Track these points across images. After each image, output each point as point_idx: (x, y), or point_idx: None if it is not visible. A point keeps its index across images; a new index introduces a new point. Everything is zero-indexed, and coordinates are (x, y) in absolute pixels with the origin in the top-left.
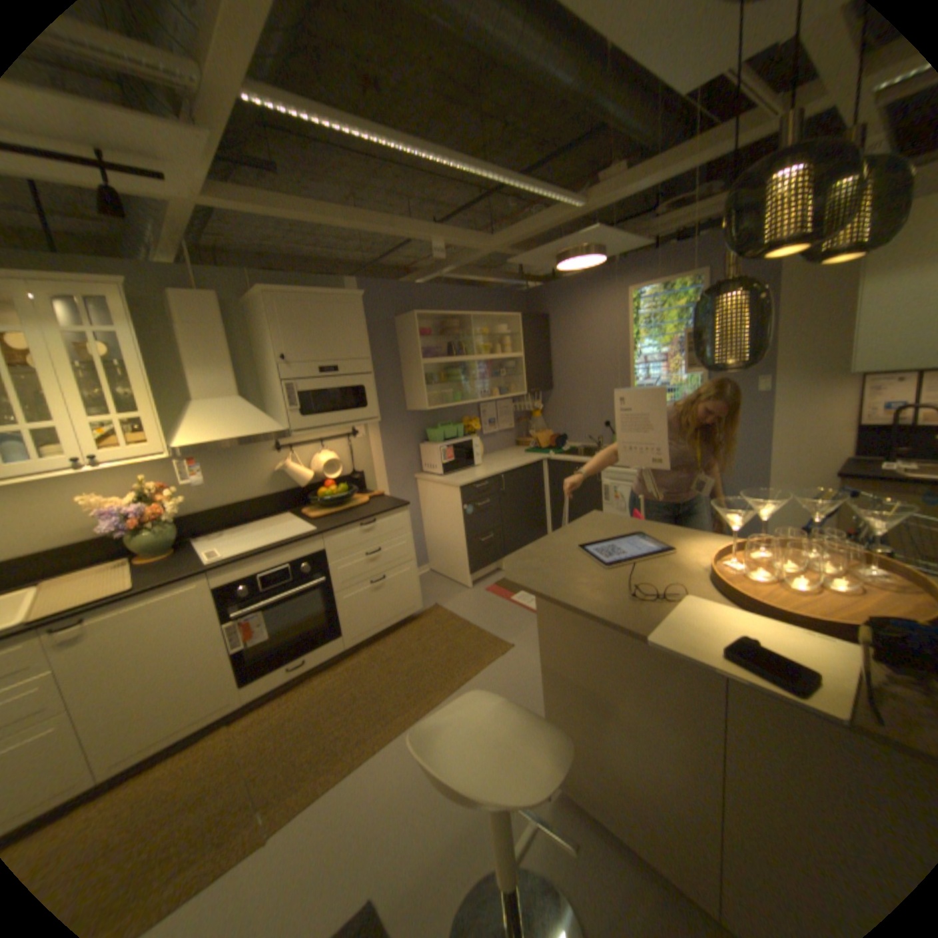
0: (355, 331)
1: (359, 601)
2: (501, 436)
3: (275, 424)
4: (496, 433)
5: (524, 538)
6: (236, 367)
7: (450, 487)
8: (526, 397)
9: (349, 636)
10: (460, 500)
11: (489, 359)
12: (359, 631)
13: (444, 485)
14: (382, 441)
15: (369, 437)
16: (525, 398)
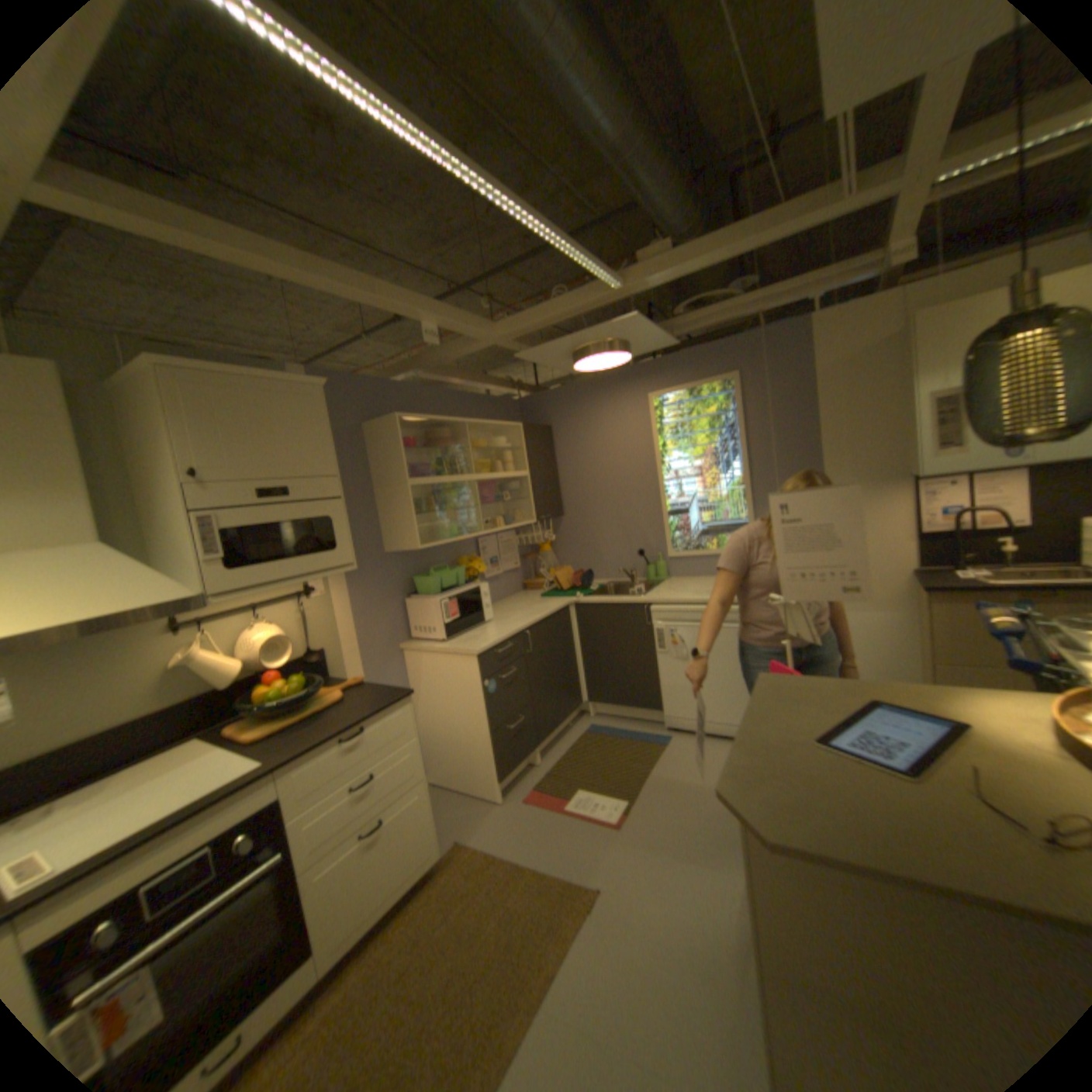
0: (314, 436)
1: (340, 879)
2: (506, 578)
3: (176, 586)
4: (500, 575)
5: (558, 714)
6: (92, 493)
7: (460, 656)
8: (530, 527)
9: (324, 952)
10: (477, 675)
11: (488, 480)
12: (342, 935)
13: (450, 655)
14: (350, 599)
15: (330, 595)
16: (529, 528)
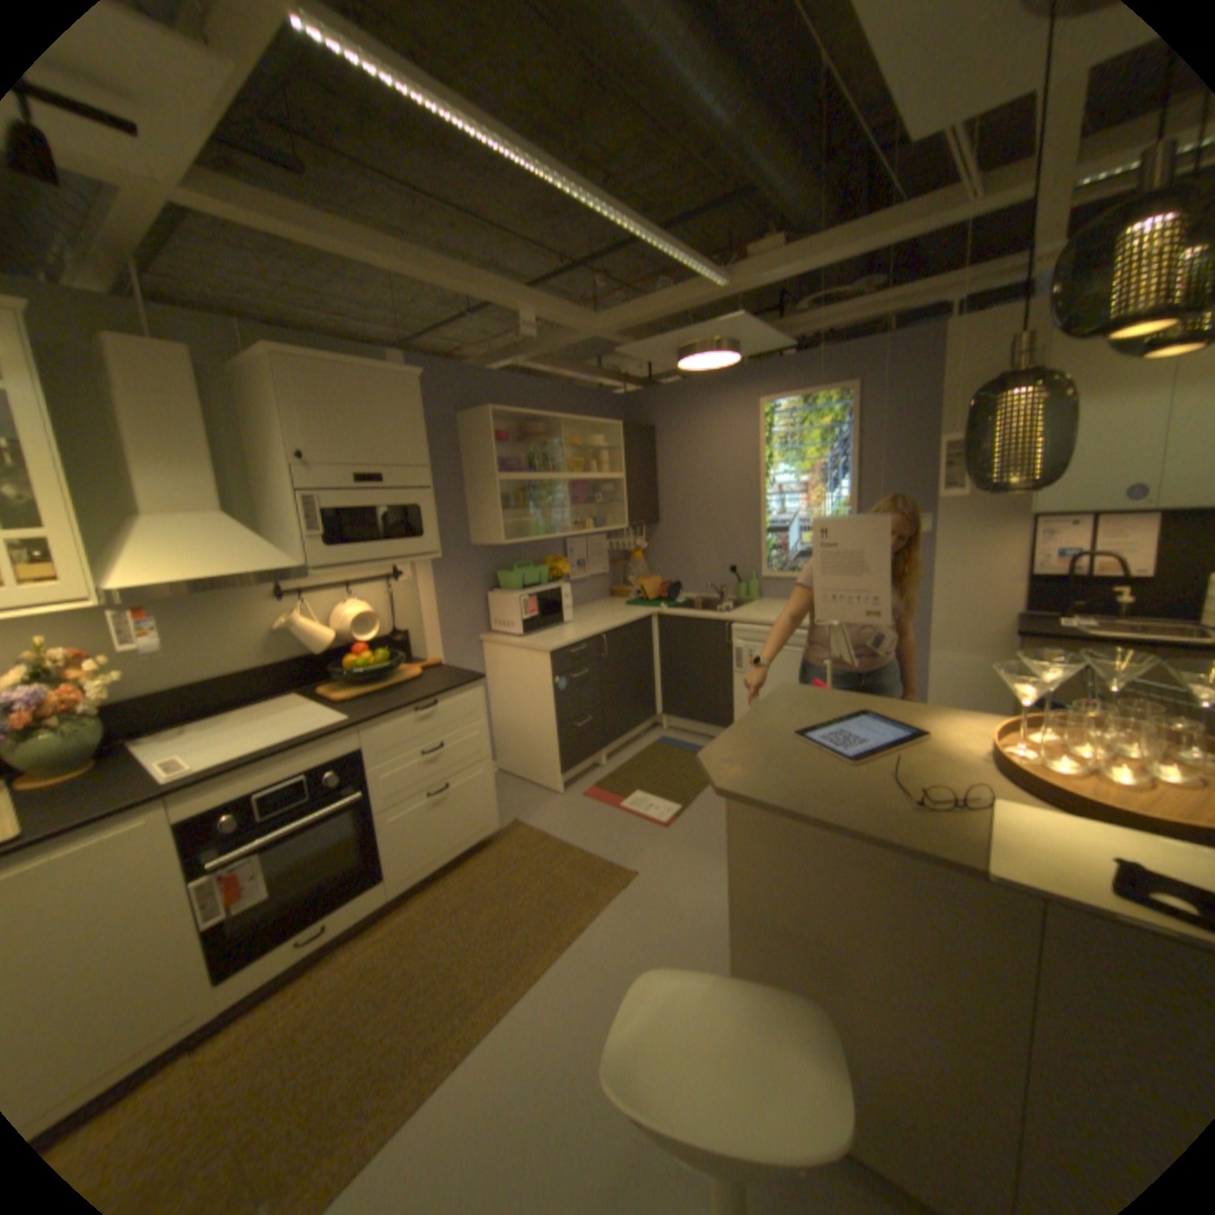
0: (408, 426)
1: (410, 826)
2: (593, 583)
3: (284, 557)
4: (586, 579)
5: (629, 721)
6: (214, 467)
7: (534, 652)
8: (623, 533)
9: (393, 881)
10: (549, 671)
11: (580, 480)
12: (409, 871)
13: (526, 650)
14: (435, 587)
15: (417, 581)
16: (622, 533)
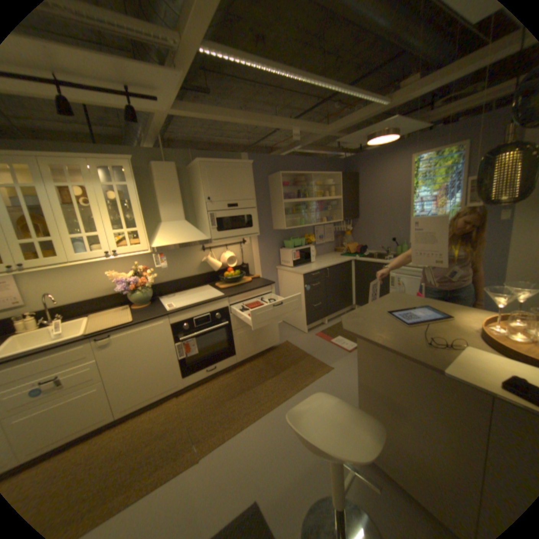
0: (247, 184)
1: (245, 336)
2: (326, 245)
3: (204, 236)
4: (323, 244)
5: (339, 306)
6: (183, 204)
7: (296, 274)
8: (342, 223)
9: (239, 355)
10: (302, 282)
11: (321, 200)
12: (245, 353)
13: (293, 273)
14: (258, 247)
15: (251, 244)
16: (341, 223)
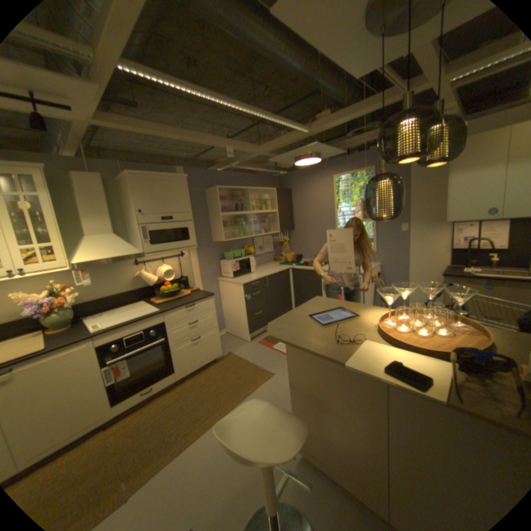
0: (182, 197)
1: (184, 352)
2: (266, 255)
3: (135, 249)
4: (263, 254)
5: (279, 313)
6: (112, 216)
7: (237, 284)
8: (279, 234)
9: (178, 373)
10: (243, 292)
11: (258, 213)
12: (184, 369)
13: (234, 284)
14: (198, 259)
15: (190, 256)
16: (279, 234)
